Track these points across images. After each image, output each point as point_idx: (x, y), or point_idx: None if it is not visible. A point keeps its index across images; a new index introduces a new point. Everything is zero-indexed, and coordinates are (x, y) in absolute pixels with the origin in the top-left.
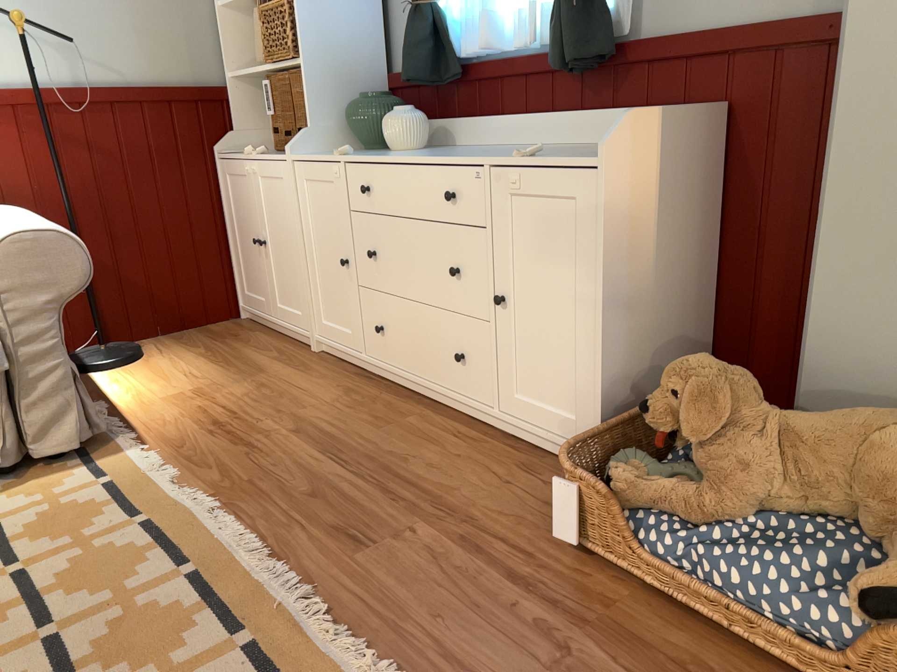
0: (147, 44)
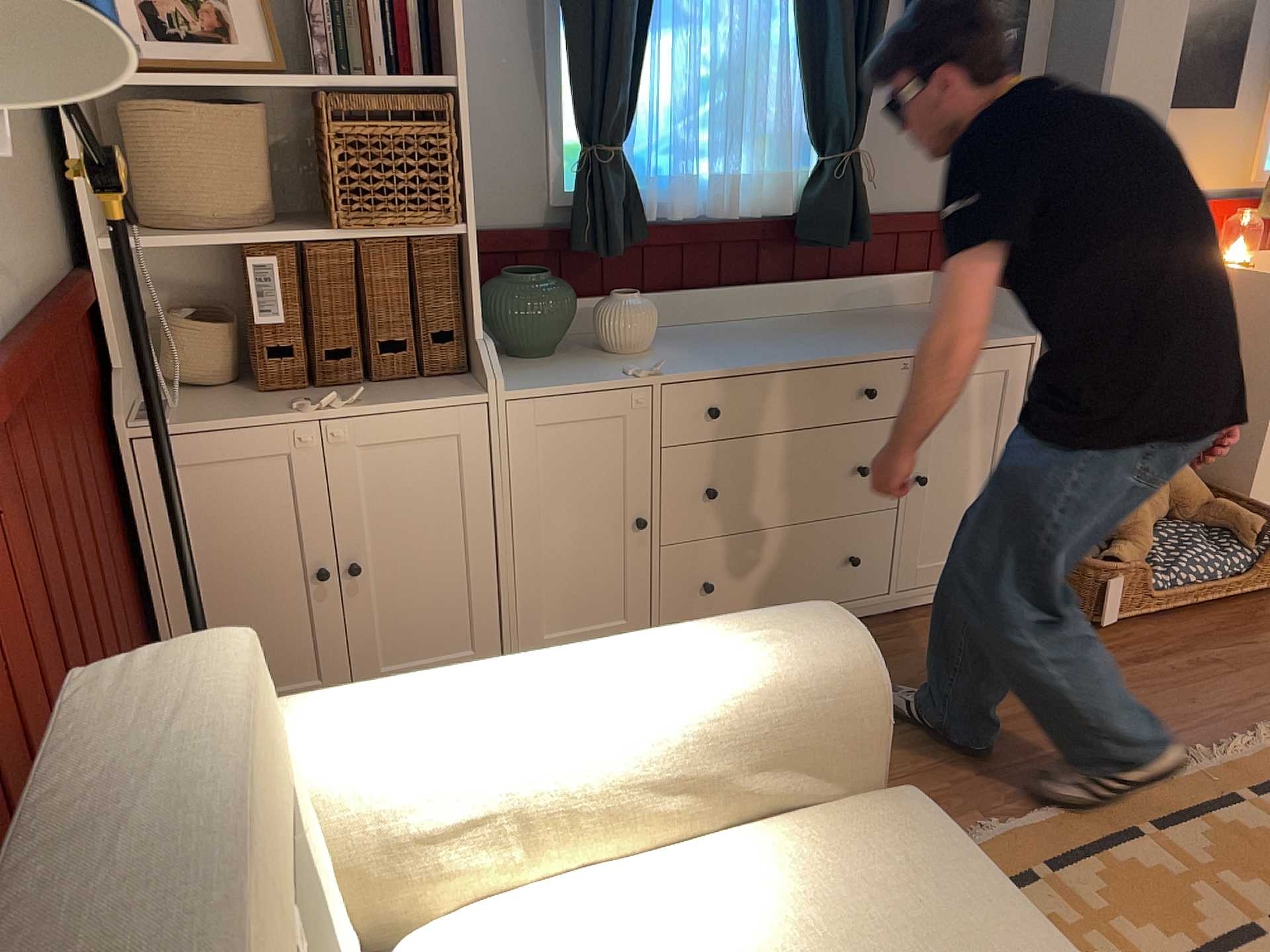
0: (11, 187)
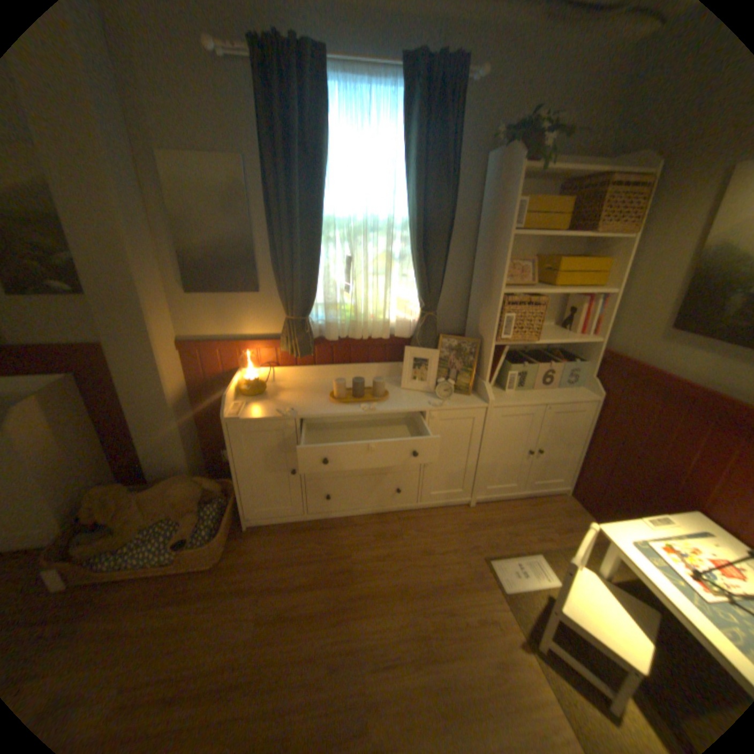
0: None
